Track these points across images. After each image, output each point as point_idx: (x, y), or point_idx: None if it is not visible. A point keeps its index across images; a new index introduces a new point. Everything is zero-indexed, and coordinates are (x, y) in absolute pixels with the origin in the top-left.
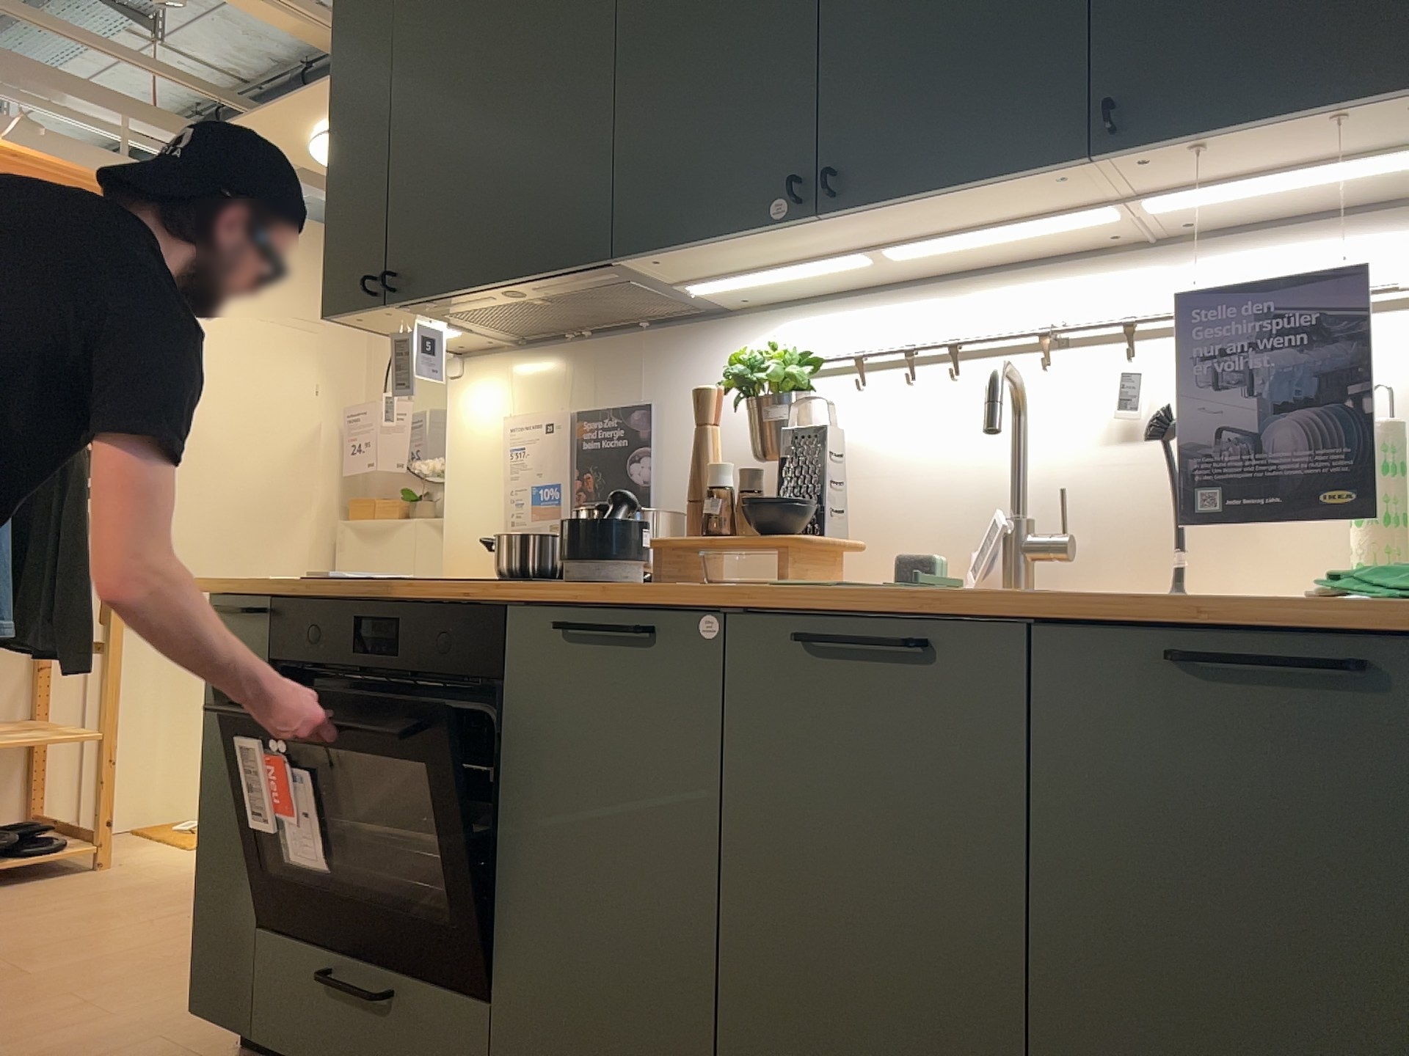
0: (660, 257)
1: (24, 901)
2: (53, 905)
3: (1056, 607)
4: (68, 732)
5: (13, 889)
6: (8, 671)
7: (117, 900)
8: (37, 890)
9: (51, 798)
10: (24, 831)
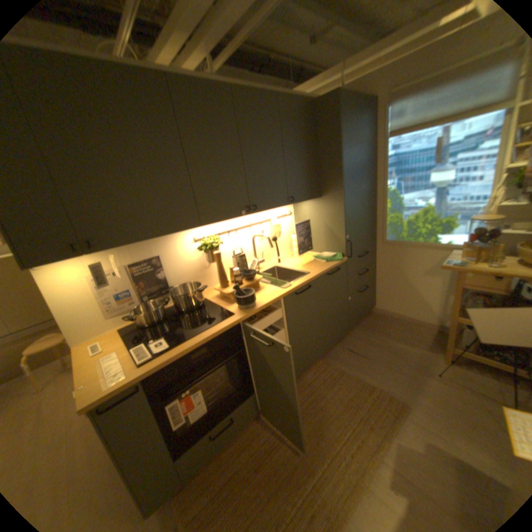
0: (207, 223)
1: None
2: None
3: (320, 274)
4: None
5: None
6: None
7: None
8: None
9: None
10: None
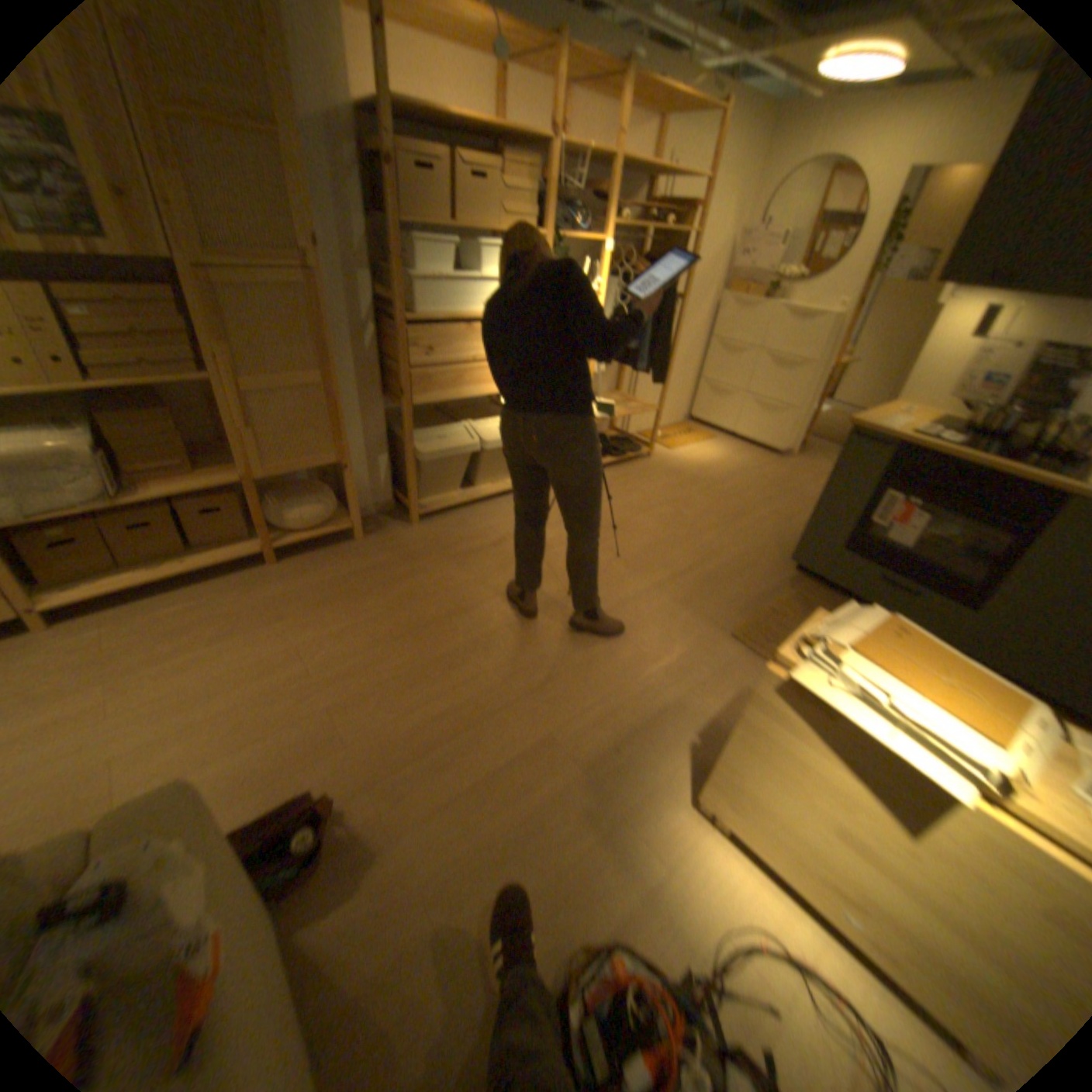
0: None
1: (641, 472)
2: (654, 477)
3: None
4: (645, 405)
5: (630, 465)
6: (610, 371)
7: (673, 477)
8: (639, 467)
9: (615, 420)
10: (629, 442)
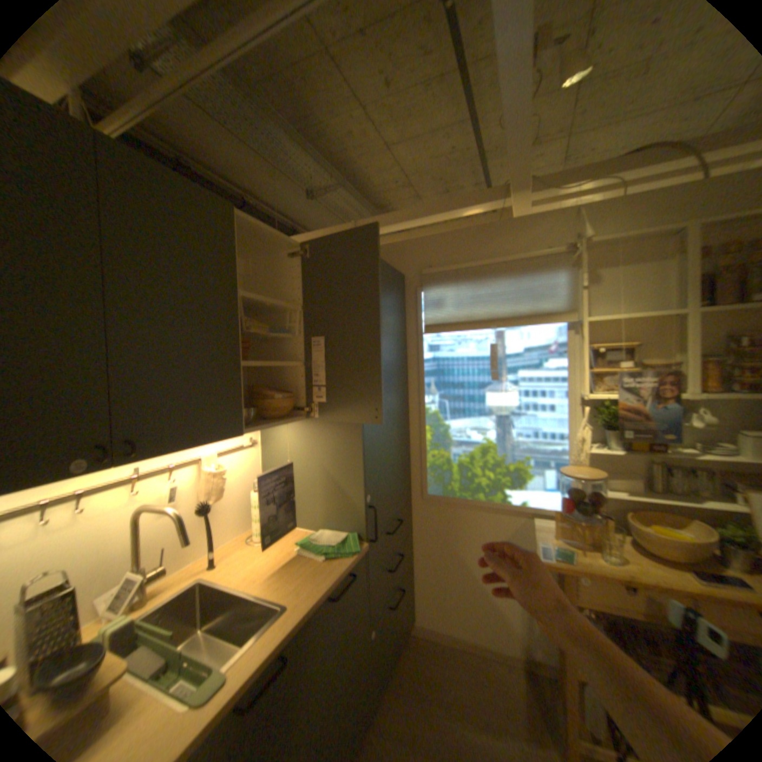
0: None
1: None
2: None
3: (314, 609)
4: None
5: None
6: None
7: None
8: None
9: None
10: None
